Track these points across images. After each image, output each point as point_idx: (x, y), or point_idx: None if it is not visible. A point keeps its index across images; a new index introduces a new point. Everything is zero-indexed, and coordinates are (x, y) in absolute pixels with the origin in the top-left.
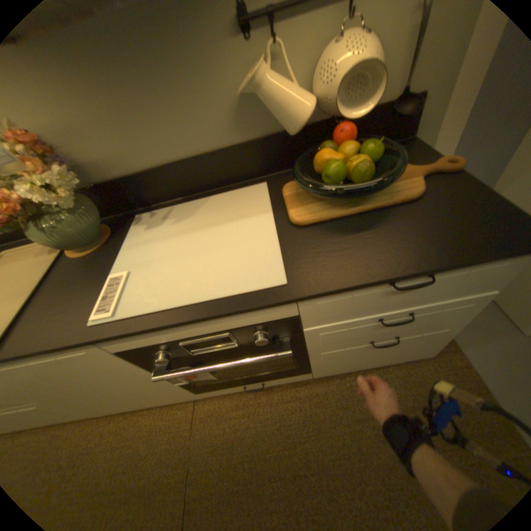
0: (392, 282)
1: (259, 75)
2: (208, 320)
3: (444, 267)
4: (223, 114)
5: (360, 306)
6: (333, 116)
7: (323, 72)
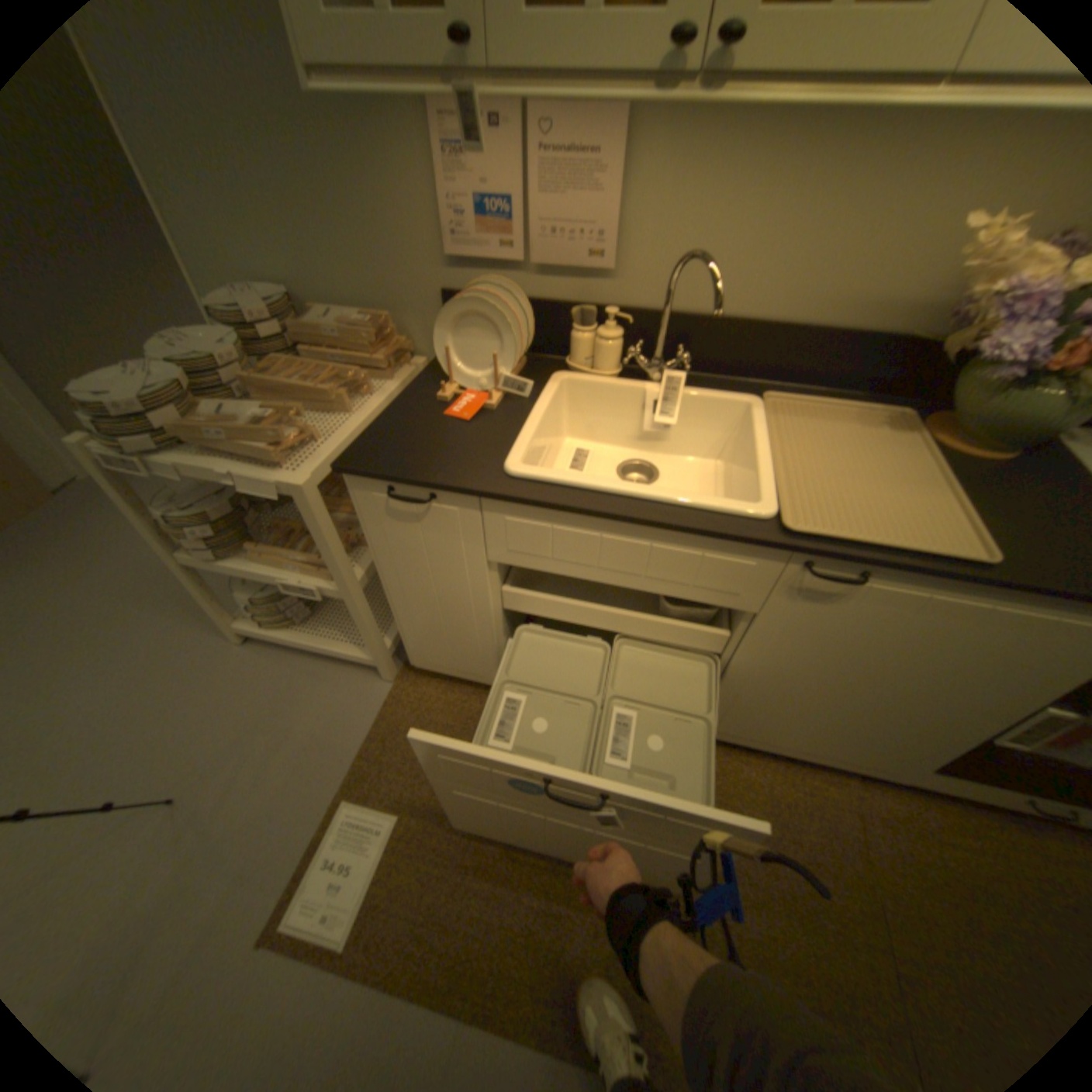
0: None
1: None
2: None
3: None
4: None
5: None
6: None
7: None
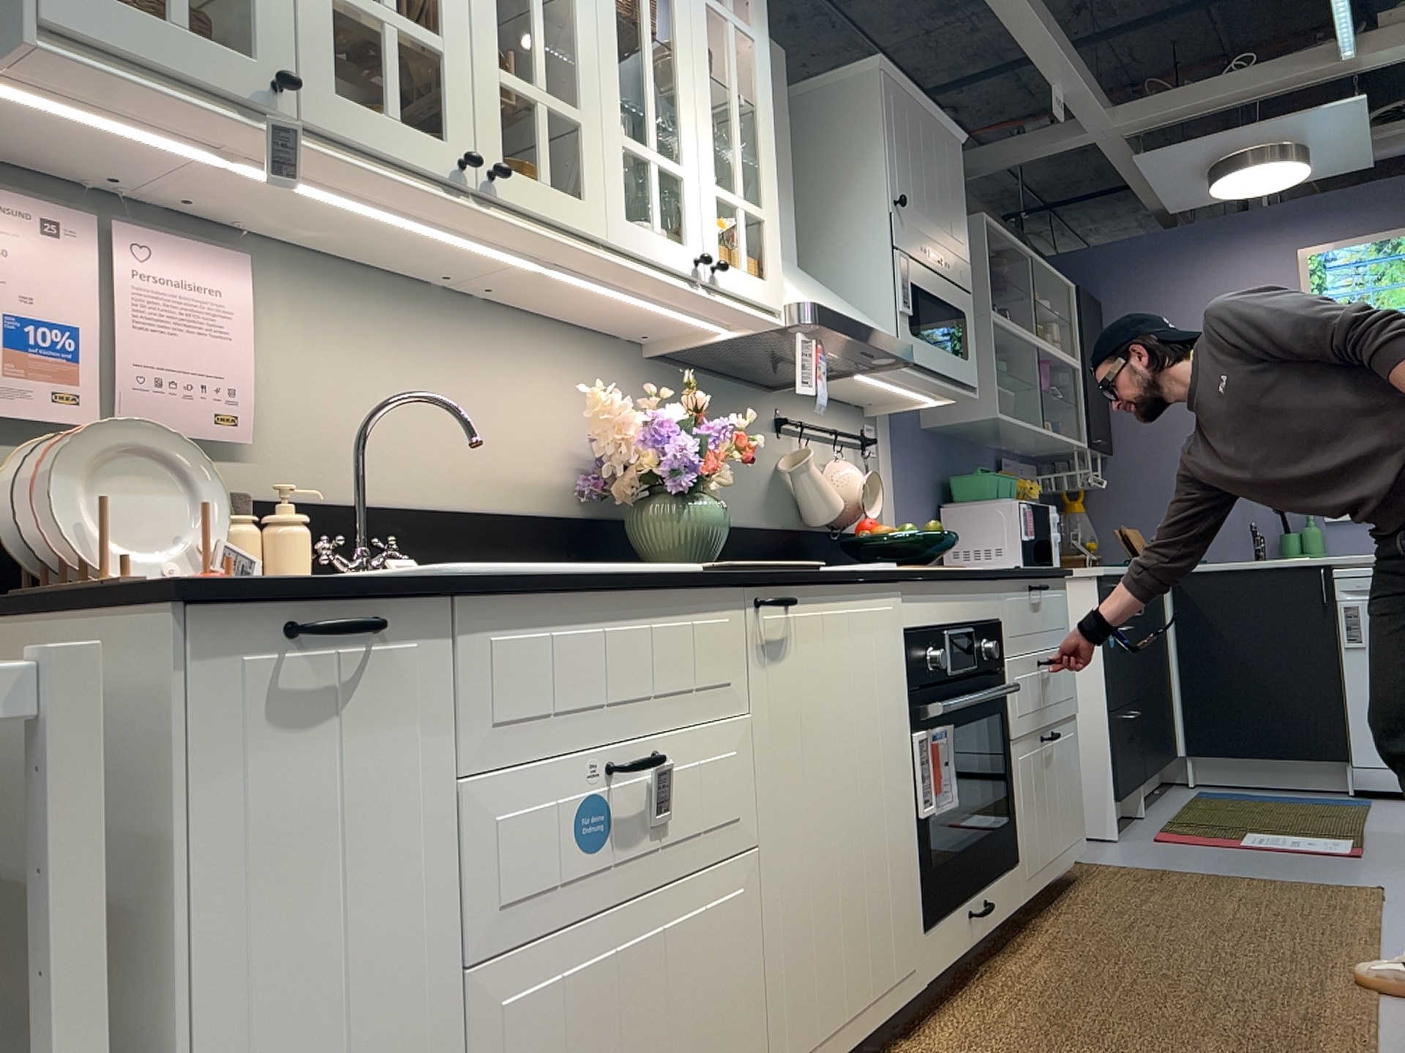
0: (1031, 586)
1: (816, 459)
2: (965, 589)
3: (1047, 571)
4: (762, 491)
5: (1026, 623)
6: (830, 532)
7: (837, 480)
